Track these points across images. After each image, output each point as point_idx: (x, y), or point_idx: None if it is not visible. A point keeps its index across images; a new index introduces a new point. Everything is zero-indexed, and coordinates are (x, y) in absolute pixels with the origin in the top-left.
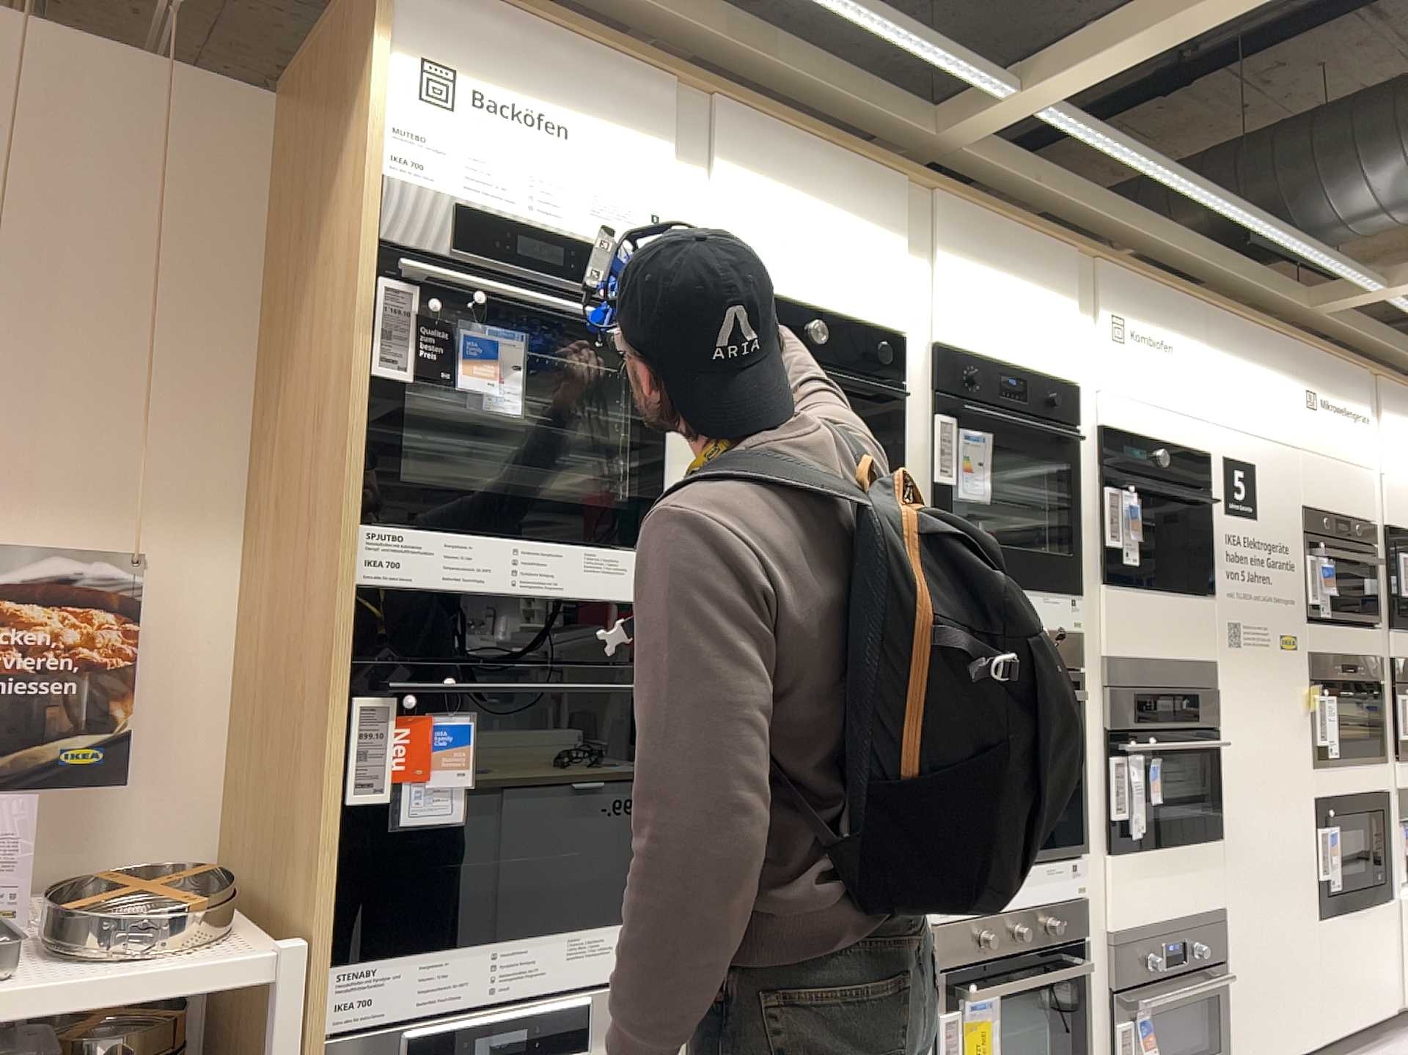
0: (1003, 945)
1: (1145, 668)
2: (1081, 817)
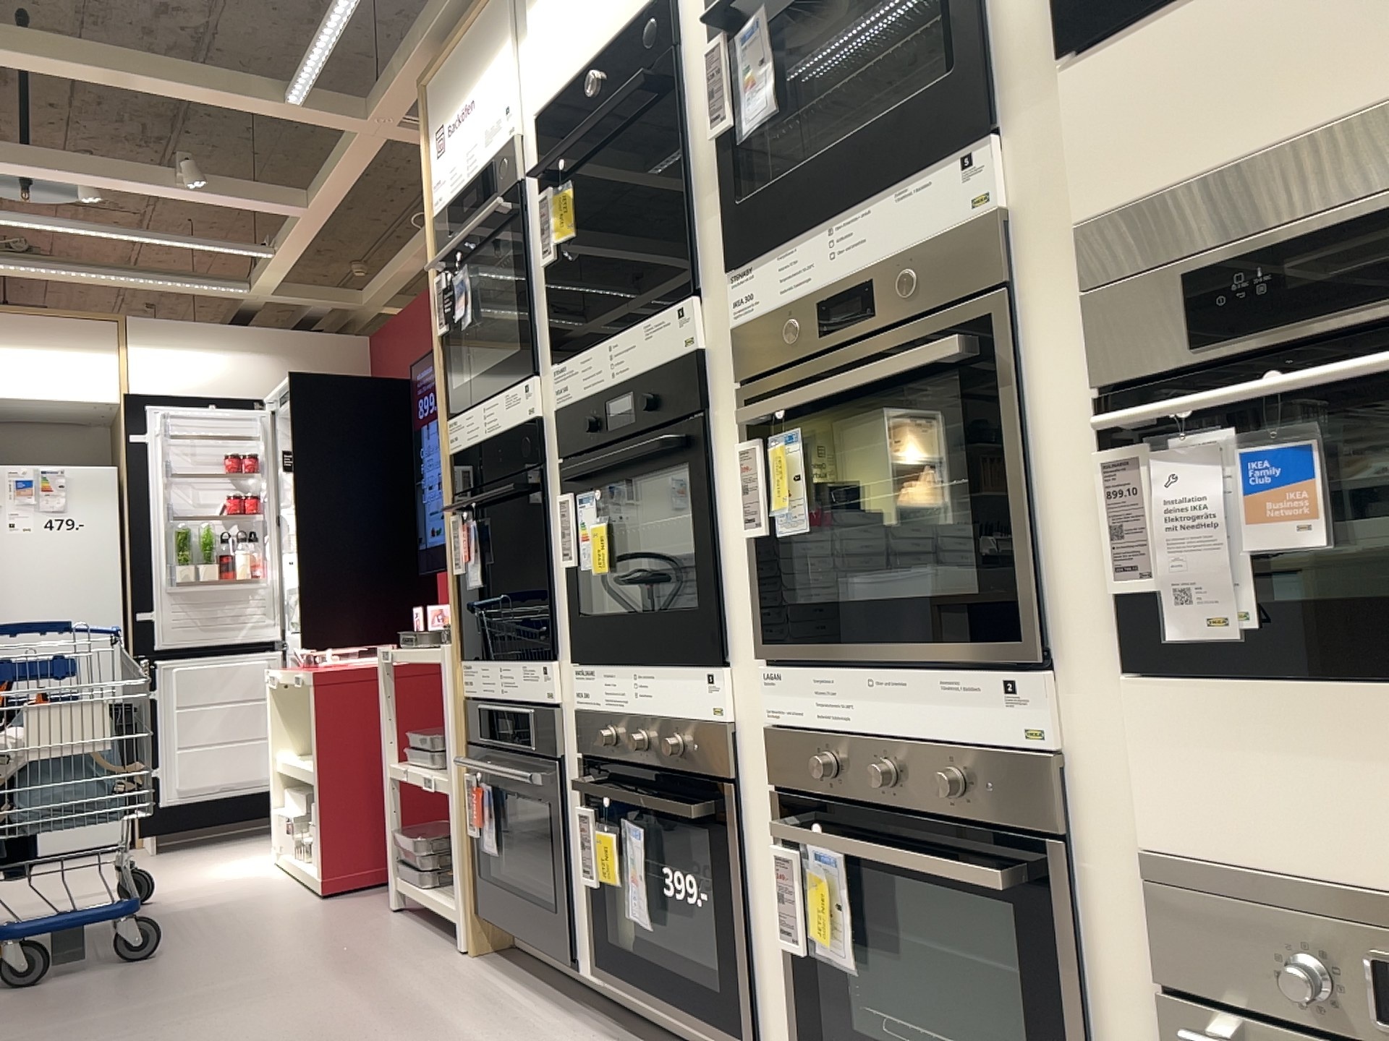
0: (863, 788)
1: (1237, 189)
2: (1023, 588)
